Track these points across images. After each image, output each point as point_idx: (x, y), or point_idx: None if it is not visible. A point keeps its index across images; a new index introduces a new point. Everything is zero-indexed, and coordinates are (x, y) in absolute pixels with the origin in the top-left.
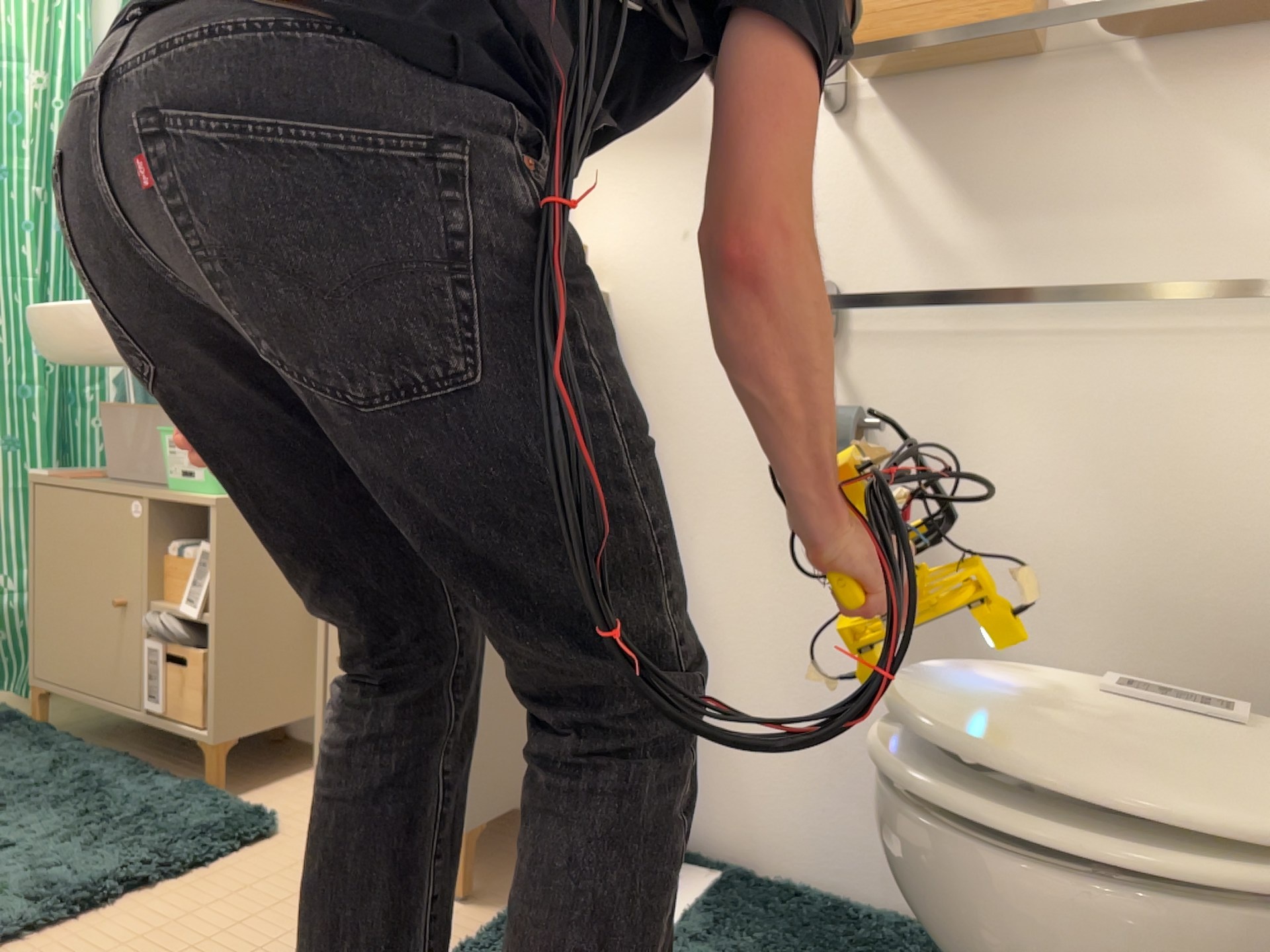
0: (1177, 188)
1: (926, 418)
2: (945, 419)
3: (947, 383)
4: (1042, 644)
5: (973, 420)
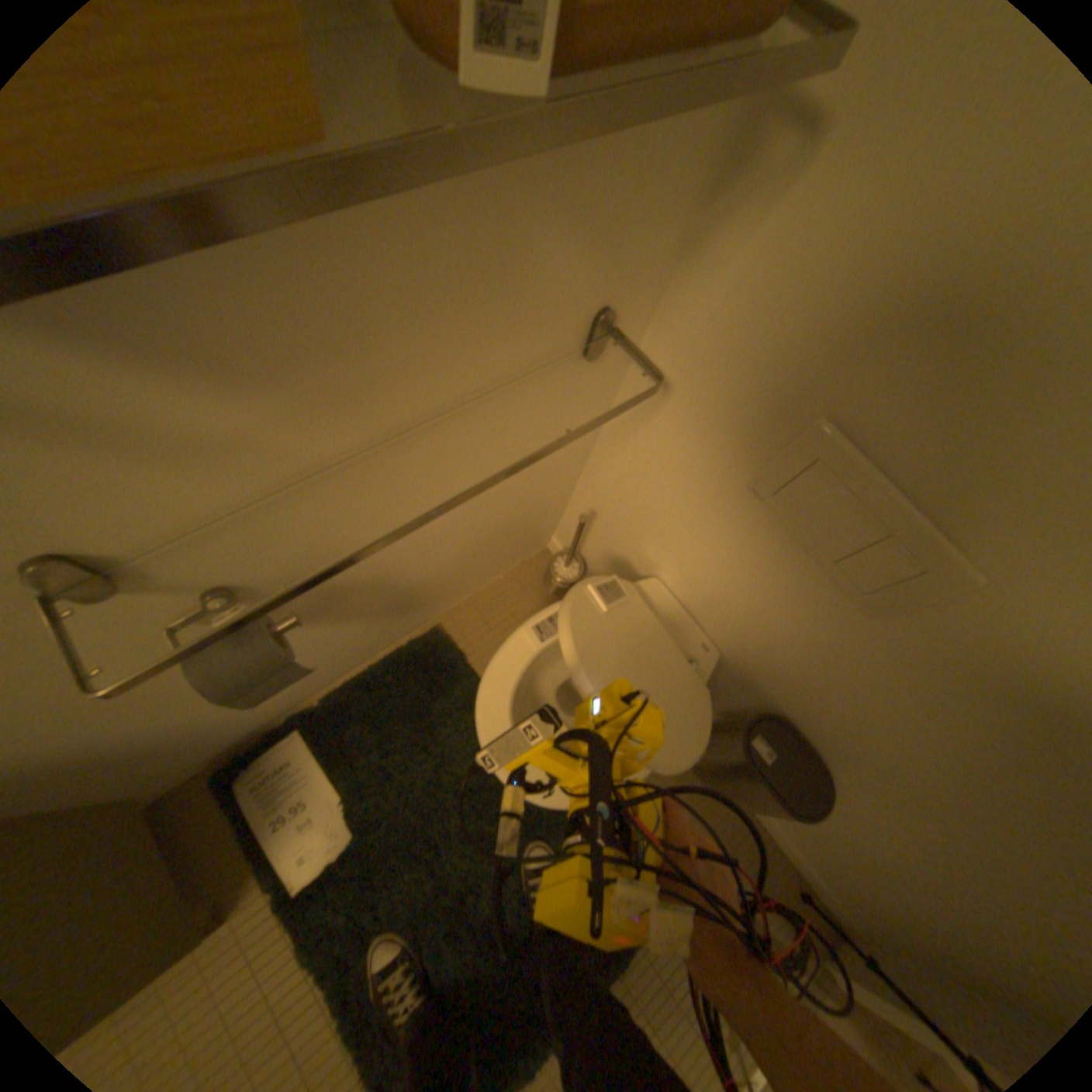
0: (503, 270)
1: (296, 549)
2: (317, 539)
3: (306, 523)
4: (427, 563)
5: (344, 525)
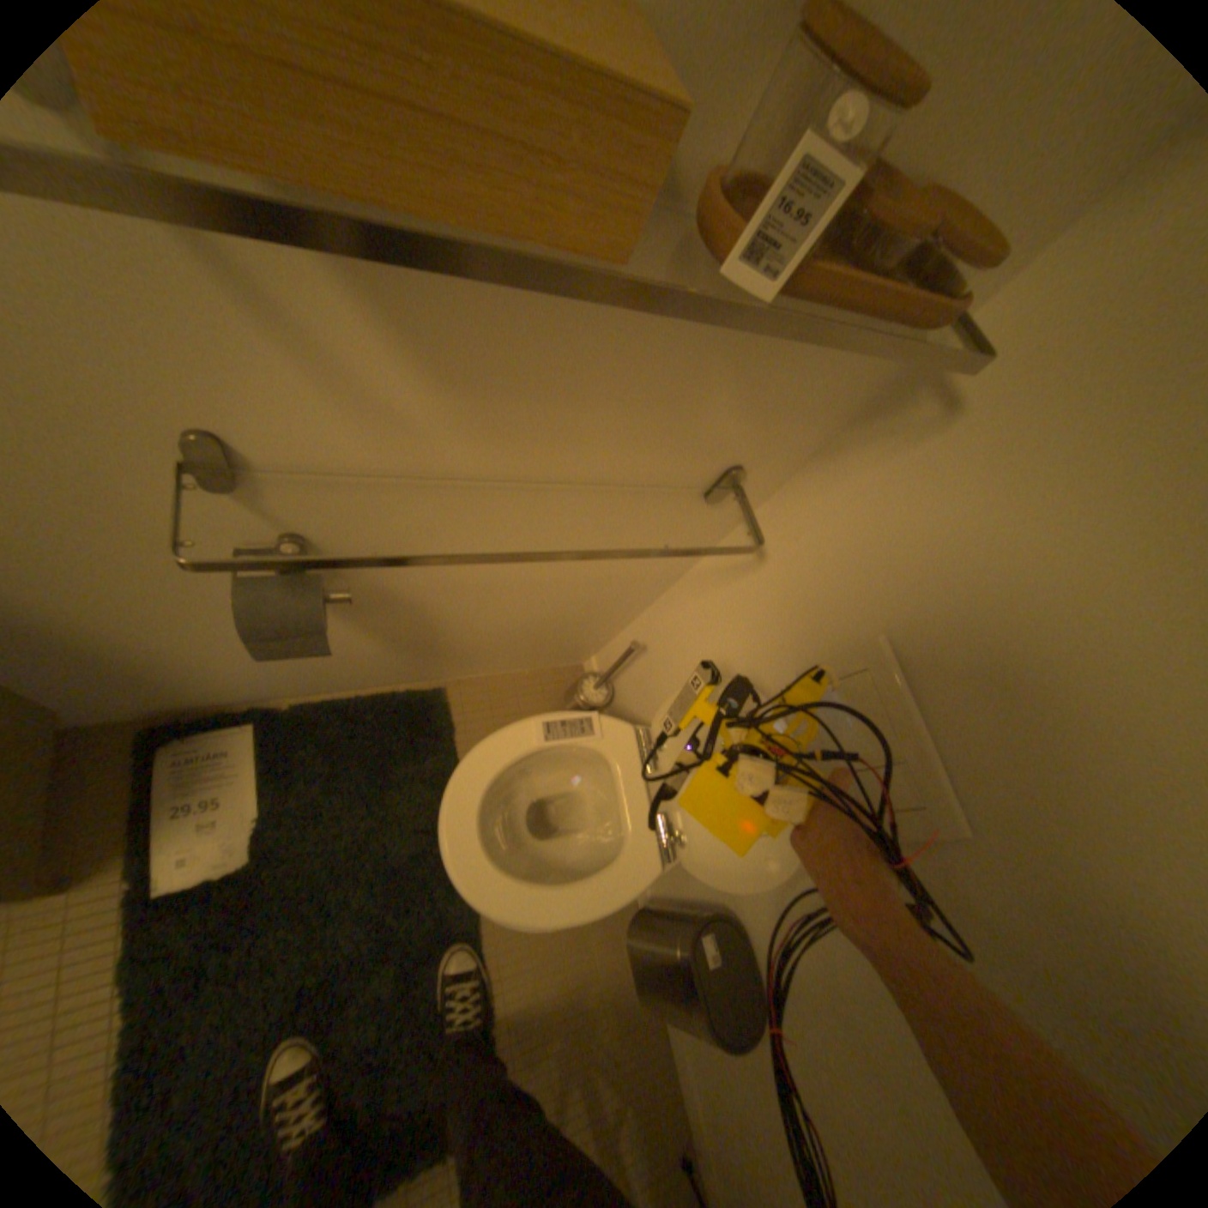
0: (677, 398)
1: (383, 538)
2: (405, 538)
3: (407, 518)
4: (475, 616)
5: (434, 538)
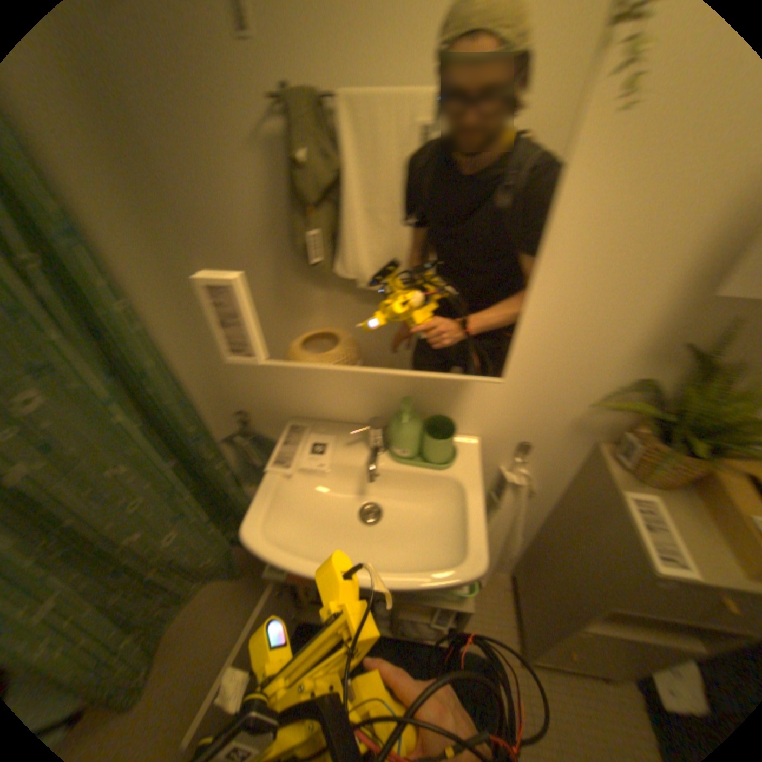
0: None
1: None
2: None
3: None
4: None
5: None
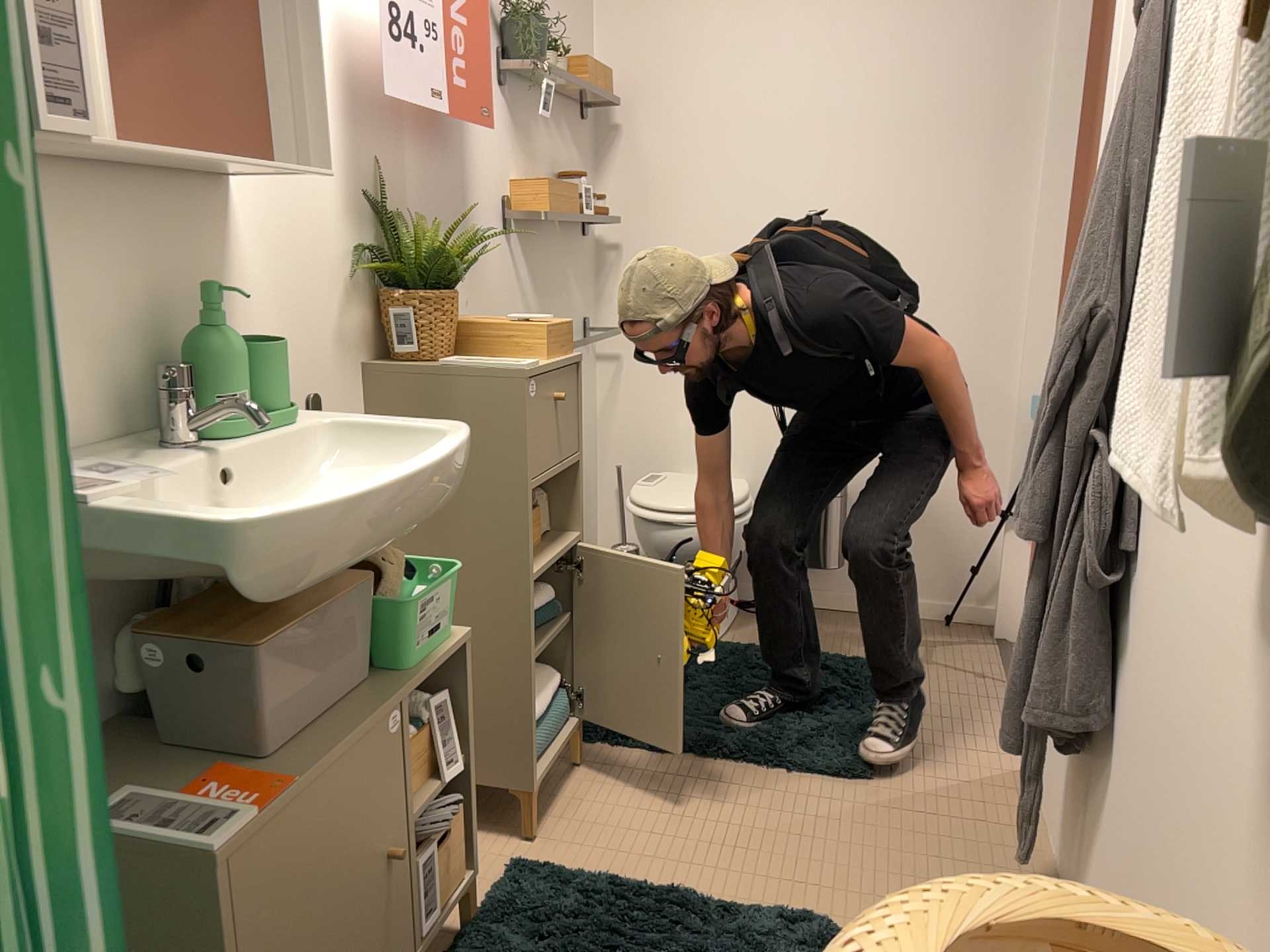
0: (568, 286)
1: None
2: None
3: None
4: None
5: None
